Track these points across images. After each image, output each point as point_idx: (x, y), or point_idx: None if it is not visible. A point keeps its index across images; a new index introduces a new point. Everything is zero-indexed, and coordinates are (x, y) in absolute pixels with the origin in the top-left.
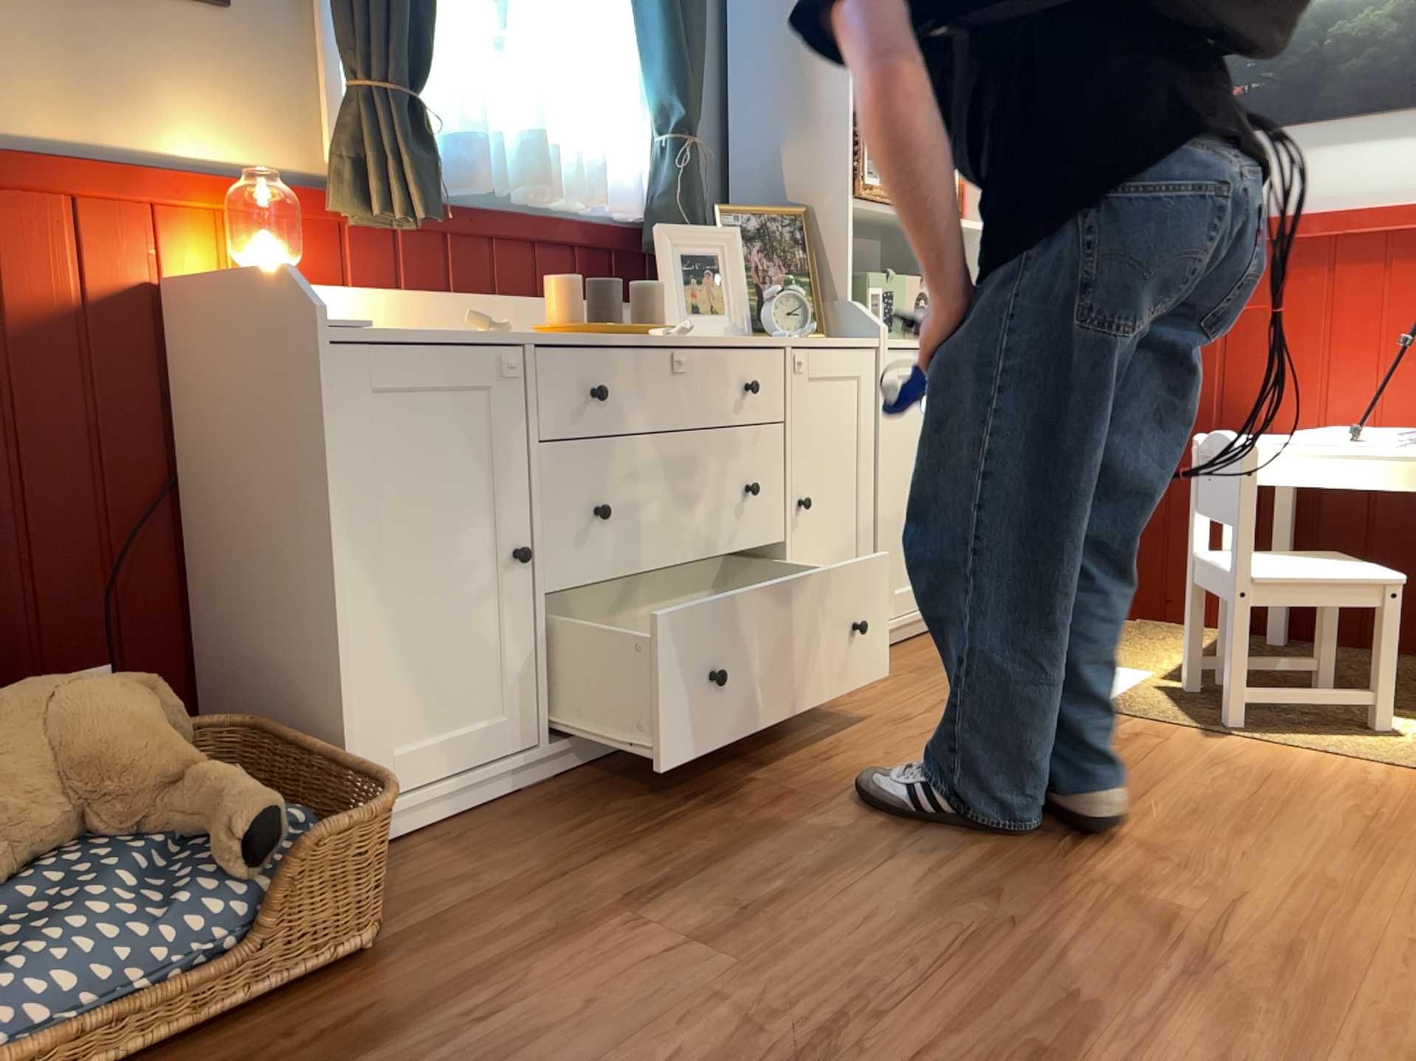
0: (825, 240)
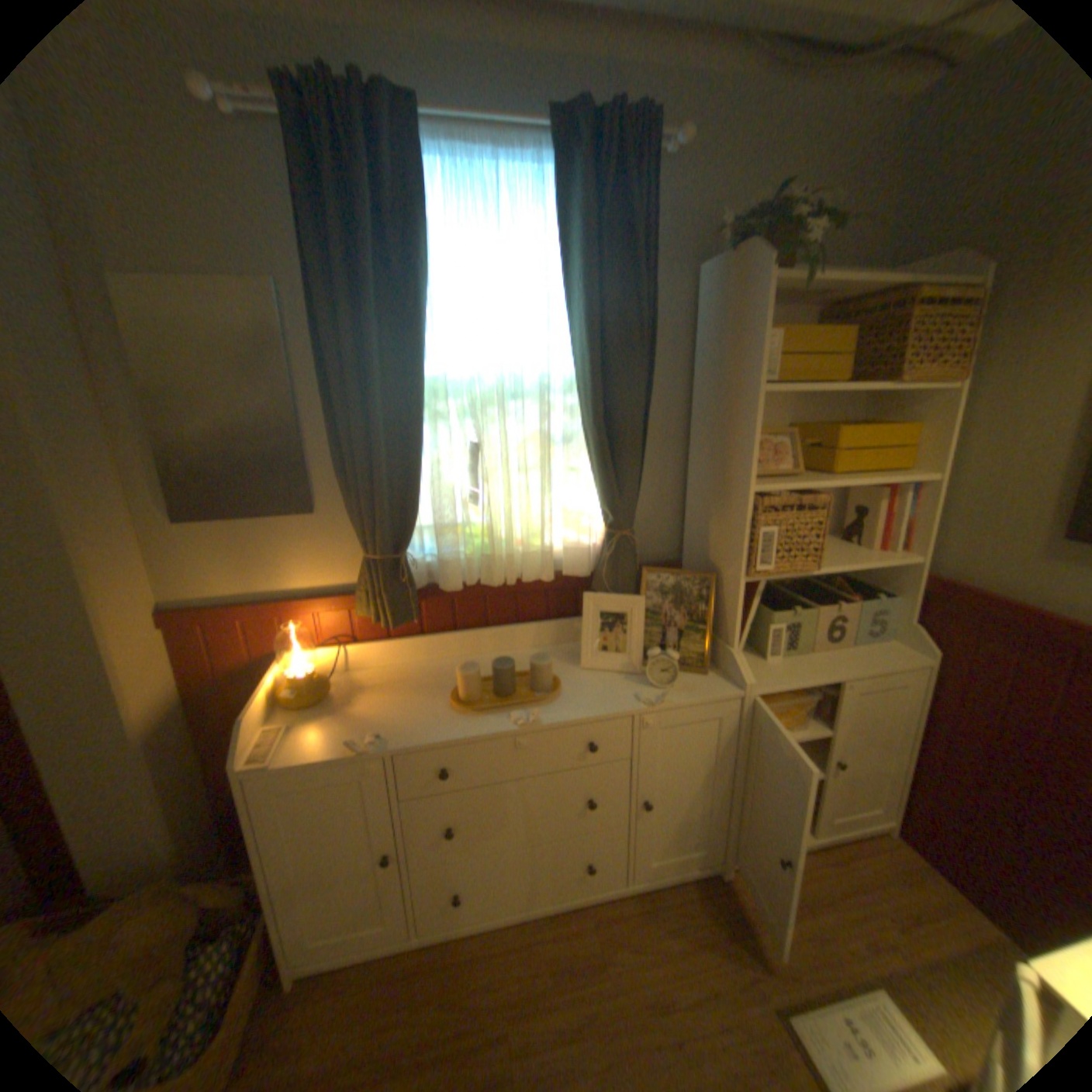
0: (726, 598)
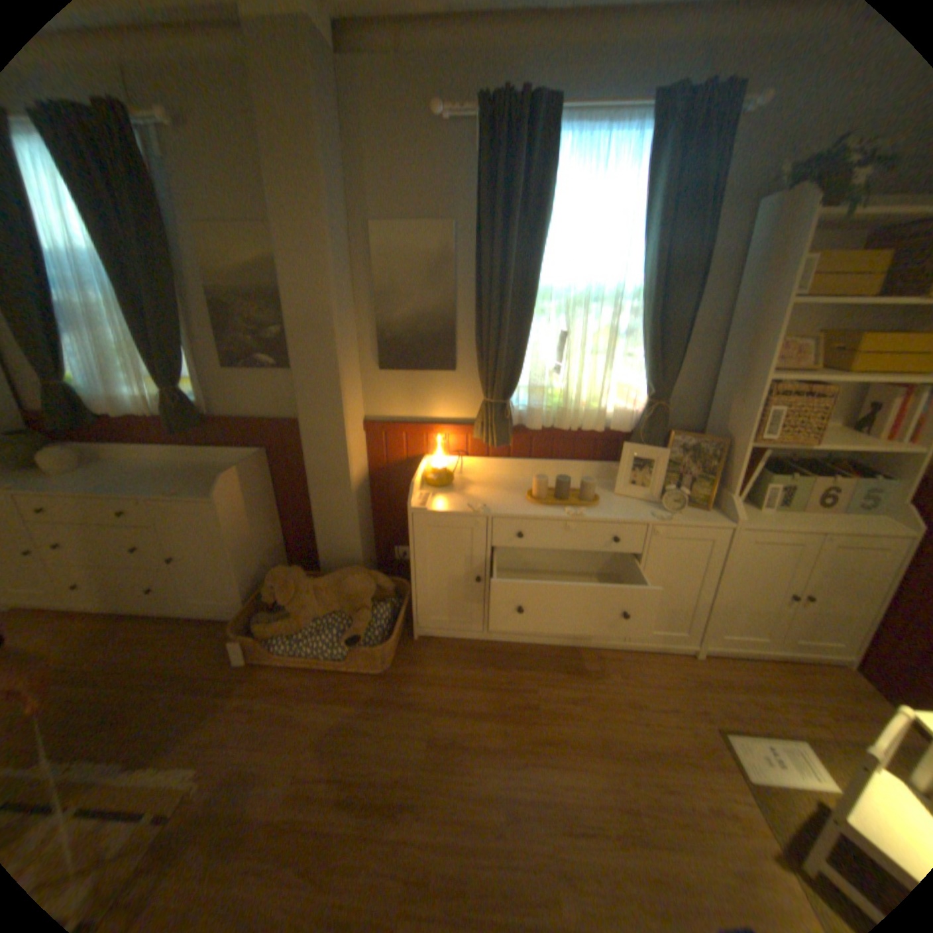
0: (734, 458)
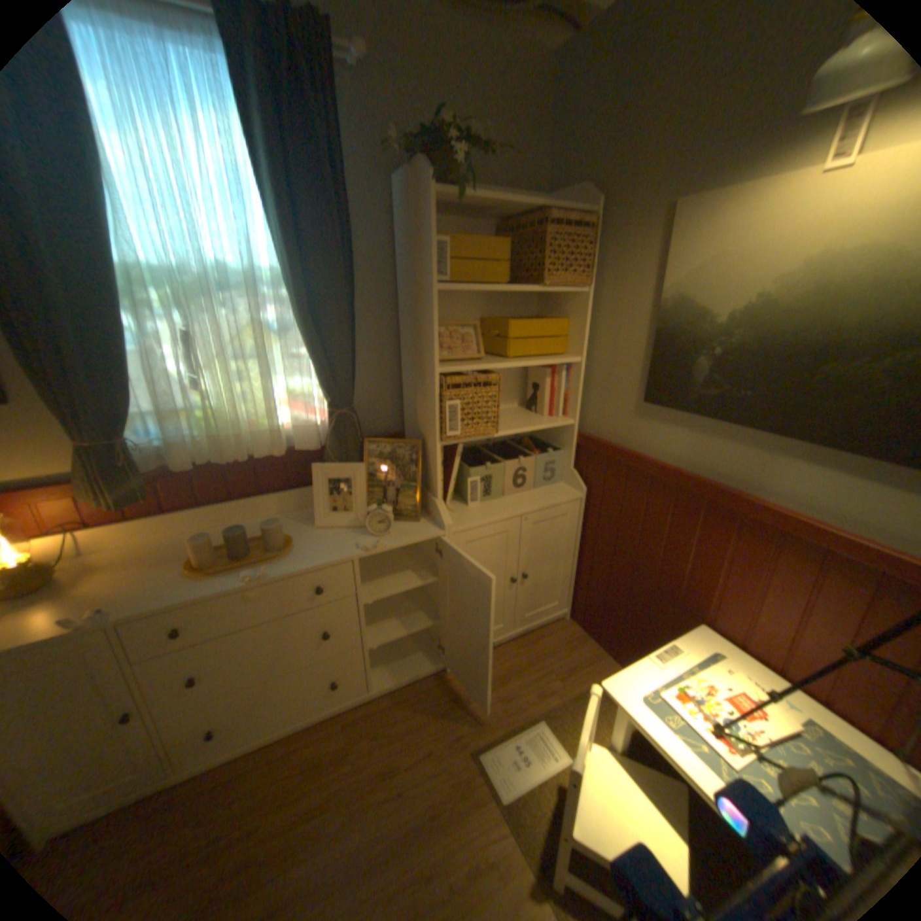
0: (430, 460)
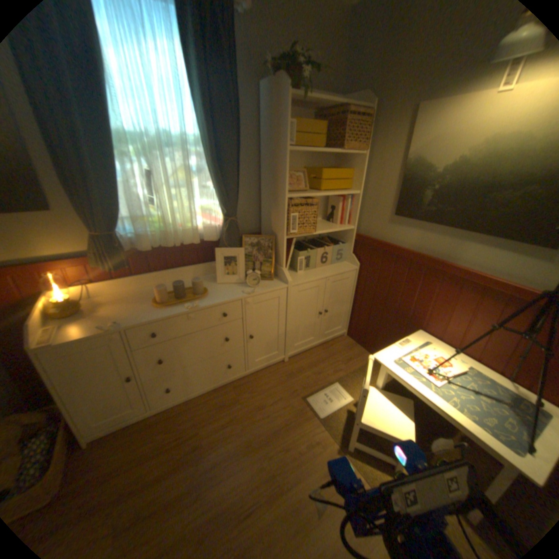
0: (279, 247)
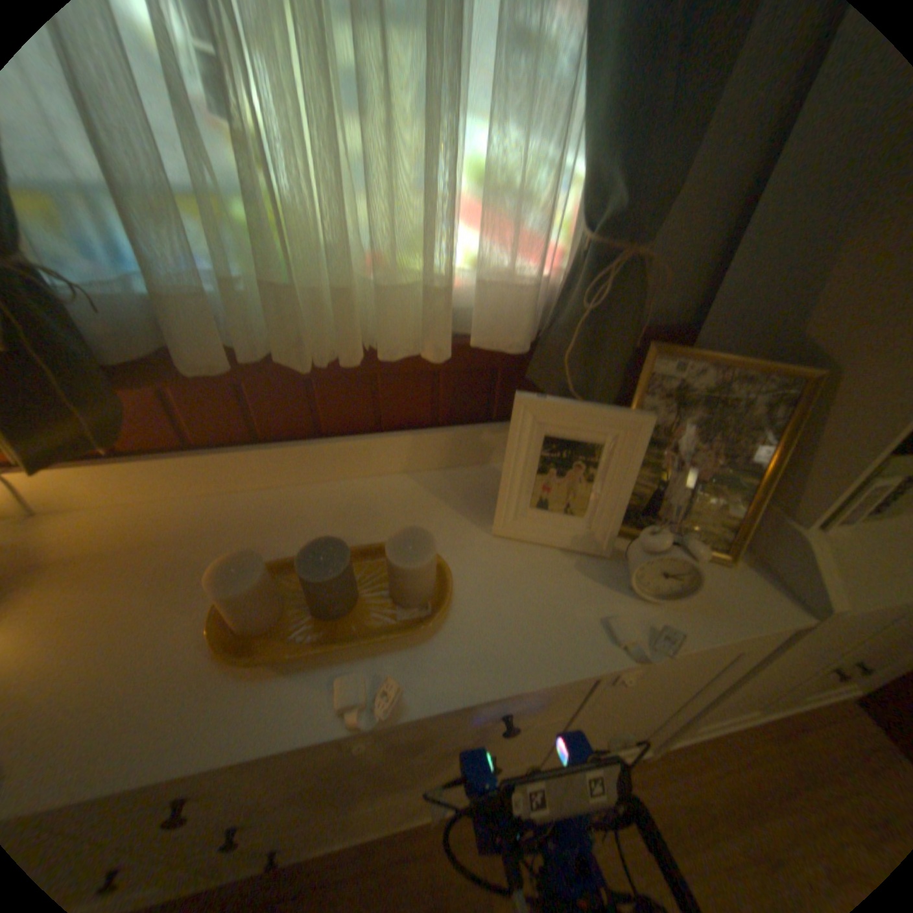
0: (833, 427)
